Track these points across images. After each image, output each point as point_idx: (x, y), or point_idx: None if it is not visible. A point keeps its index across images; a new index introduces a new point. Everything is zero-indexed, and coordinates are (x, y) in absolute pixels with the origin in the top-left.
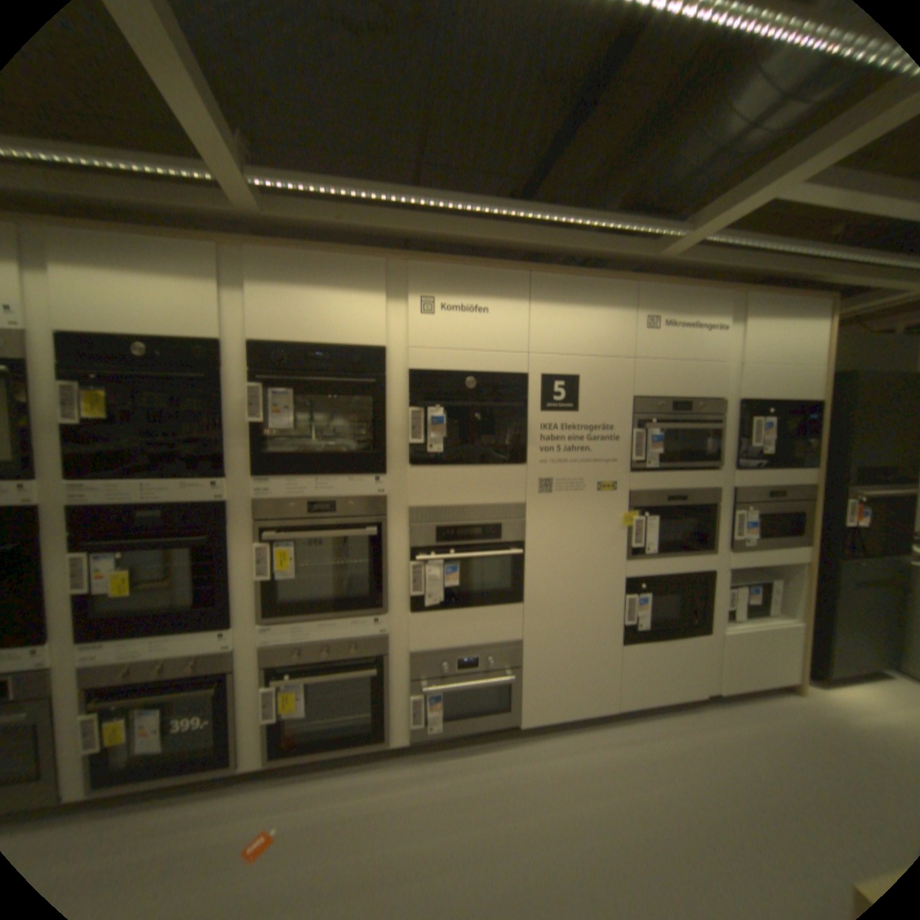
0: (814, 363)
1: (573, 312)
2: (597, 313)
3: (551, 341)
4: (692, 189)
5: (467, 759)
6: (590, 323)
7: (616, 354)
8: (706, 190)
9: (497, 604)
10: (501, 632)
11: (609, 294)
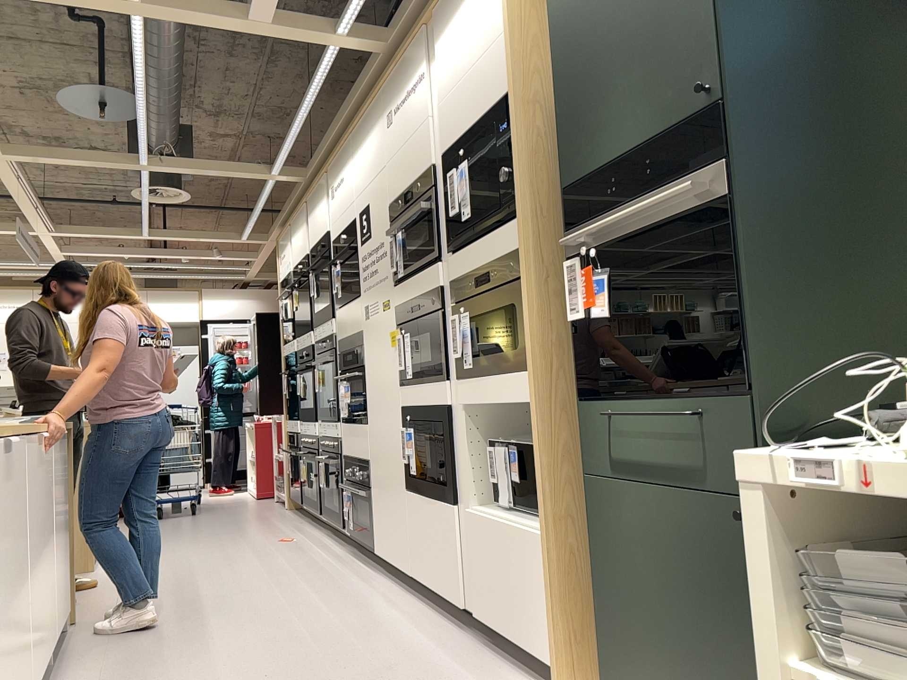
0: (494, 39)
1: (363, 149)
2: (370, 140)
3: (359, 182)
4: None
5: (357, 561)
6: (368, 151)
7: (379, 169)
8: None
9: (360, 424)
10: (363, 450)
11: (373, 116)
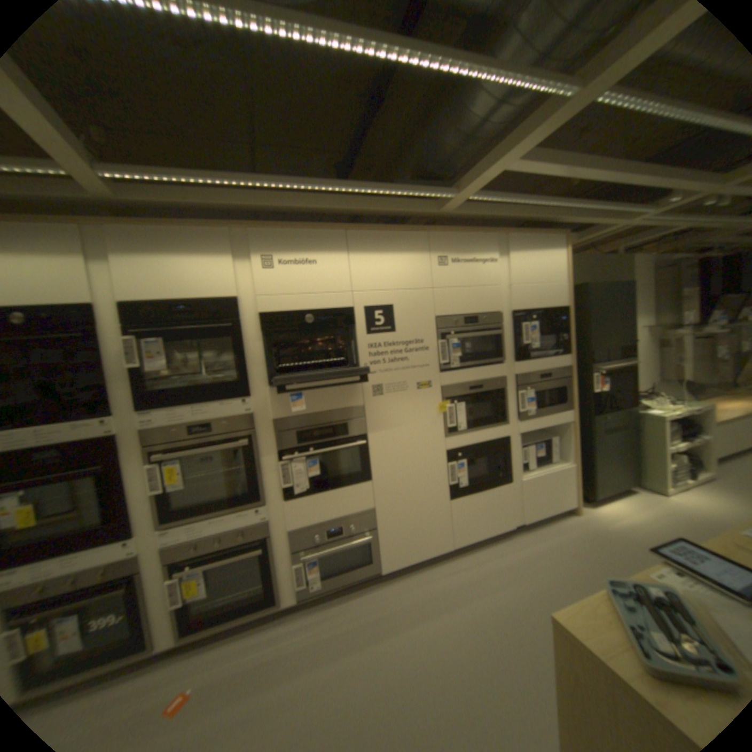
0: (558, 280)
1: (382, 258)
2: (400, 258)
3: (369, 281)
4: (455, 163)
5: (343, 605)
6: (396, 265)
7: (419, 287)
8: (466, 163)
9: (352, 485)
10: (358, 505)
11: (408, 243)
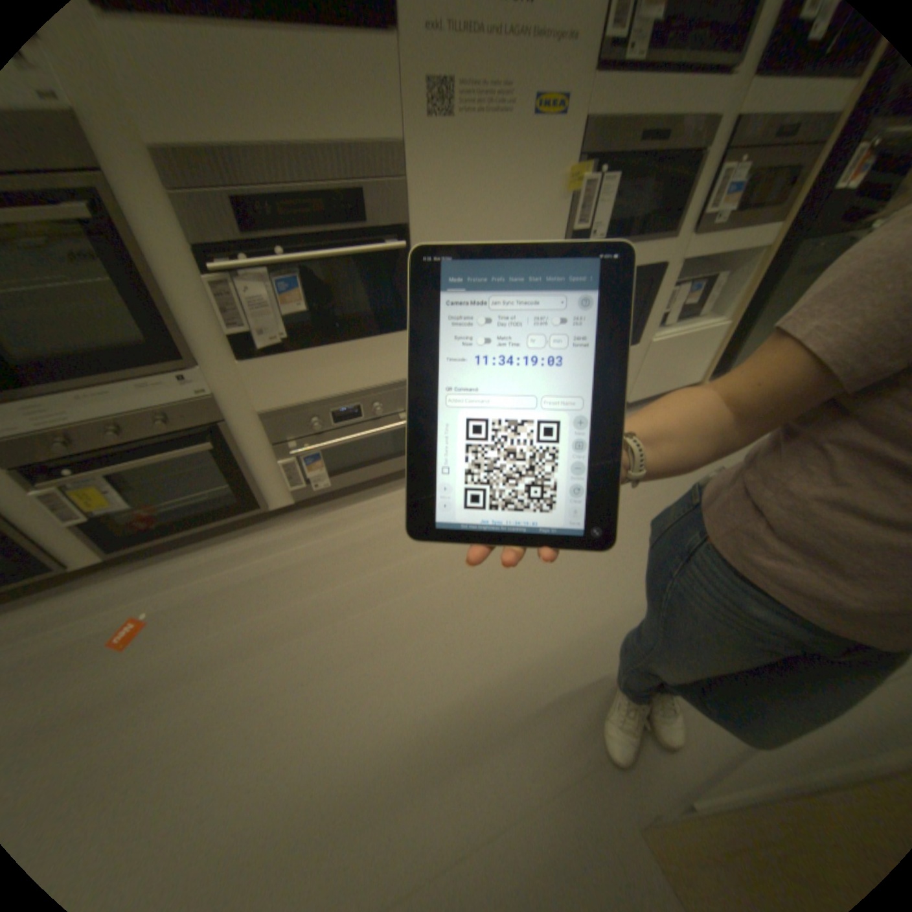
0: None
1: None
2: None
3: None
4: None
5: (365, 502)
6: None
7: None
8: None
9: (375, 334)
10: (387, 370)
11: None
